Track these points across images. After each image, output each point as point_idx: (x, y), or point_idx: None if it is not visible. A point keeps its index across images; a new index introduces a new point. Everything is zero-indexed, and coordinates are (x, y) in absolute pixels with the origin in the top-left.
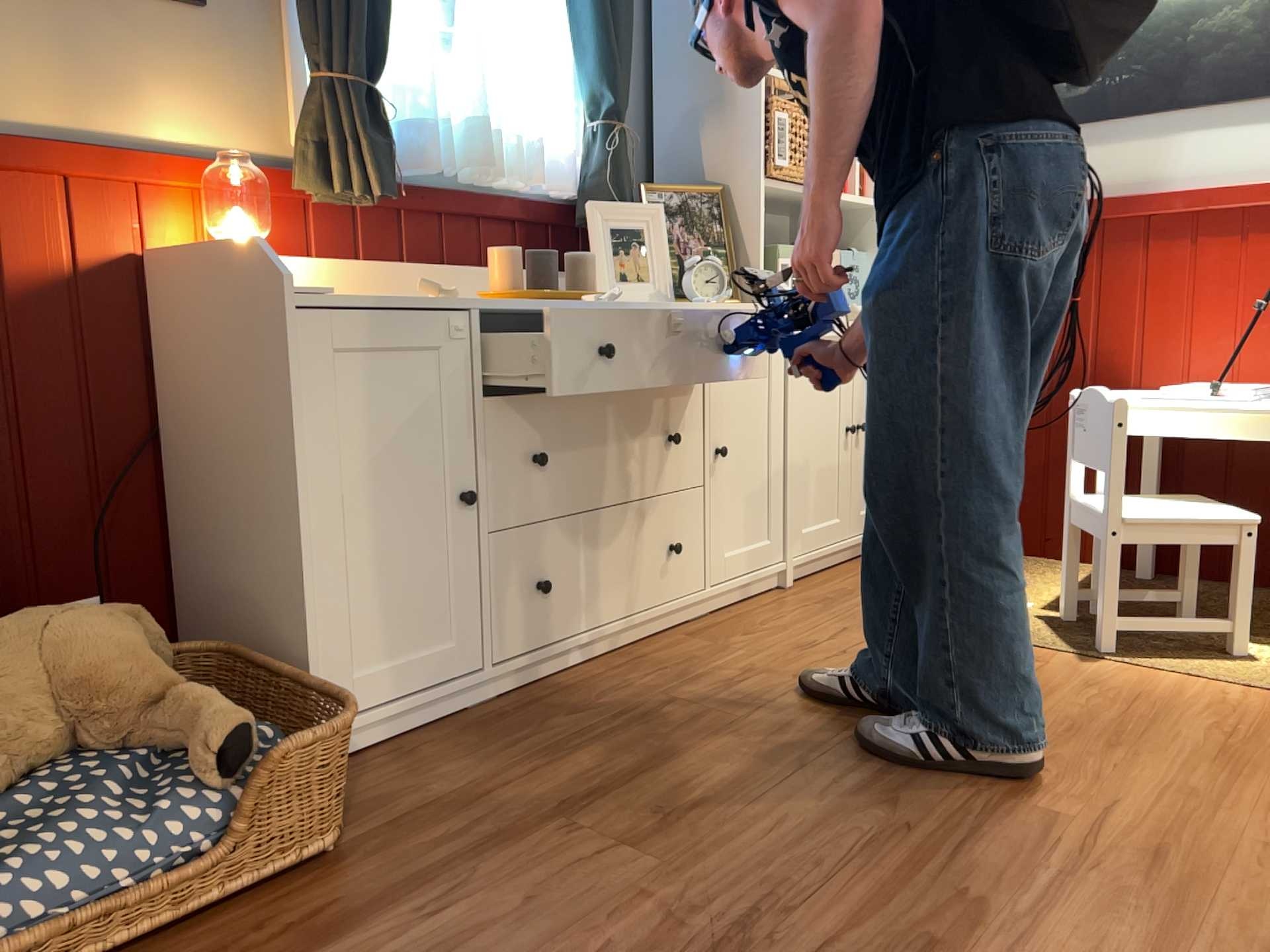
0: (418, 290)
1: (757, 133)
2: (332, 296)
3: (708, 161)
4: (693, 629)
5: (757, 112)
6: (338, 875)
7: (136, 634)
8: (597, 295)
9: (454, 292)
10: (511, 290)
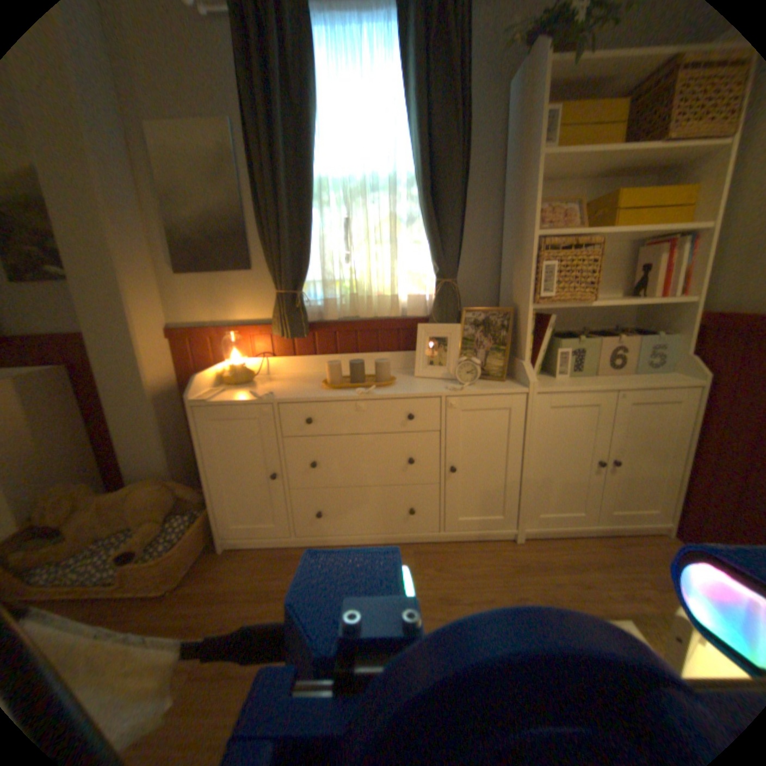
0: (257, 393)
1: (531, 276)
2: (221, 397)
3: (515, 289)
4: (426, 549)
5: (532, 262)
6: (155, 607)
7: (160, 498)
8: (360, 390)
9: (271, 394)
10: (329, 383)
